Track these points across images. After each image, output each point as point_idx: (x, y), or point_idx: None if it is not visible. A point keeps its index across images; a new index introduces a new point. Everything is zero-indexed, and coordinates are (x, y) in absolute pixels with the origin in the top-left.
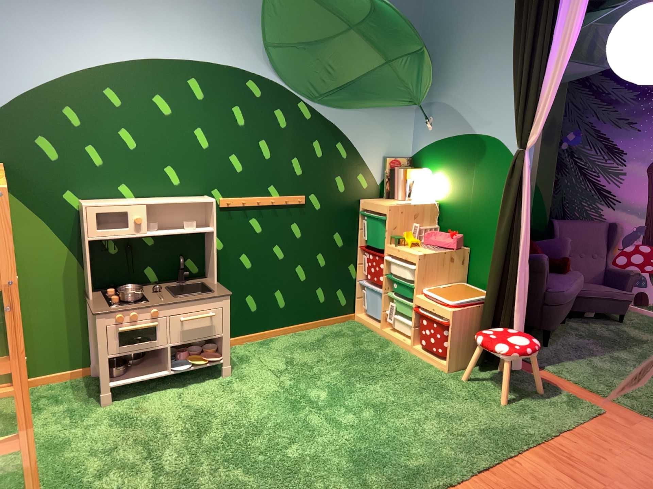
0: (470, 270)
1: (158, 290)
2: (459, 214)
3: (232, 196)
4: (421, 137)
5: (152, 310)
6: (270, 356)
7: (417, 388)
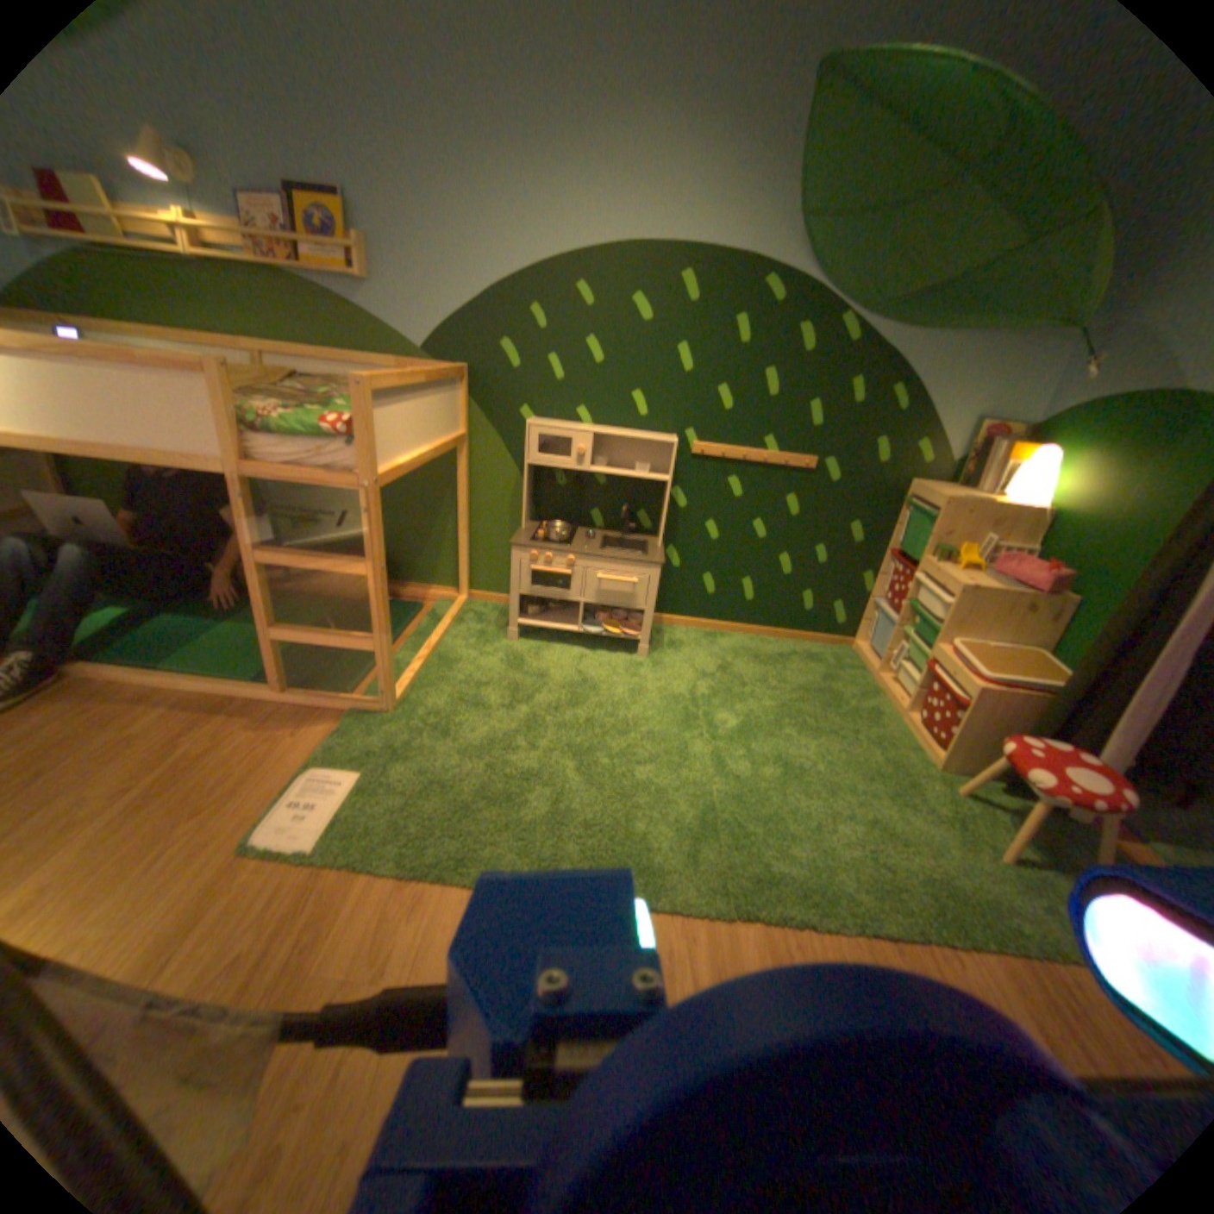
0: (1068, 636)
1: (584, 535)
2: (1088, 536)
3: (706, 439)
4: (1072, 385)
5: (562, 555)
6: (701, 653)
7: (868, 774)
